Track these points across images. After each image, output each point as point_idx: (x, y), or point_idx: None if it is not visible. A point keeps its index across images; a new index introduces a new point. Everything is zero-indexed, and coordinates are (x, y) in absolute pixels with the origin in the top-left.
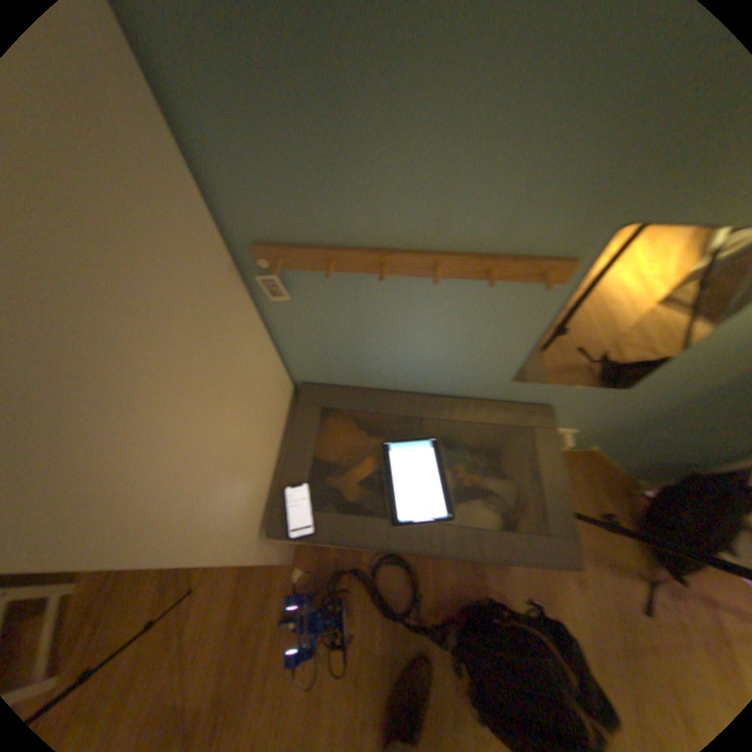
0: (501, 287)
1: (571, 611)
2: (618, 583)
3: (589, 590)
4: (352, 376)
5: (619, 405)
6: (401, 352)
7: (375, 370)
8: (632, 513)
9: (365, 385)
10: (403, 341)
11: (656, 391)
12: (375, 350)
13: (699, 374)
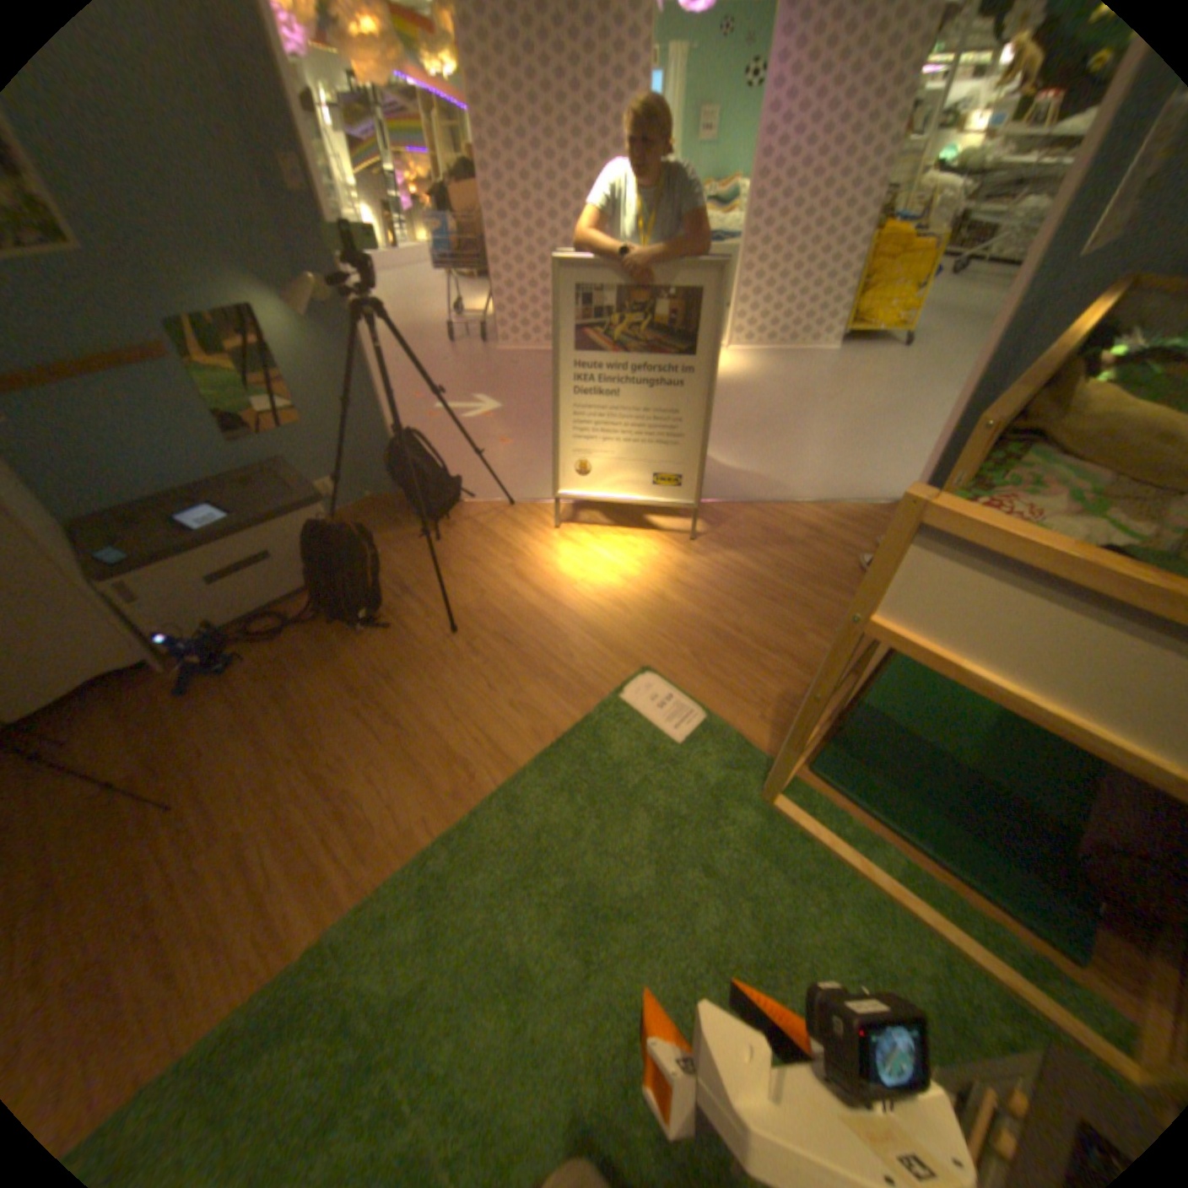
0: (140, 371)
1: (394, 565)
2: (416, 540)
3: (400, 552)
4: (109, 493)
5: (314, 438)
6: (126, 447)
7: (122, 476)
8: (411, 513)
9: (127, 500)
10: (118, 435)
11: (313, 415)
12: (105, 453)
13: (312, 393)
